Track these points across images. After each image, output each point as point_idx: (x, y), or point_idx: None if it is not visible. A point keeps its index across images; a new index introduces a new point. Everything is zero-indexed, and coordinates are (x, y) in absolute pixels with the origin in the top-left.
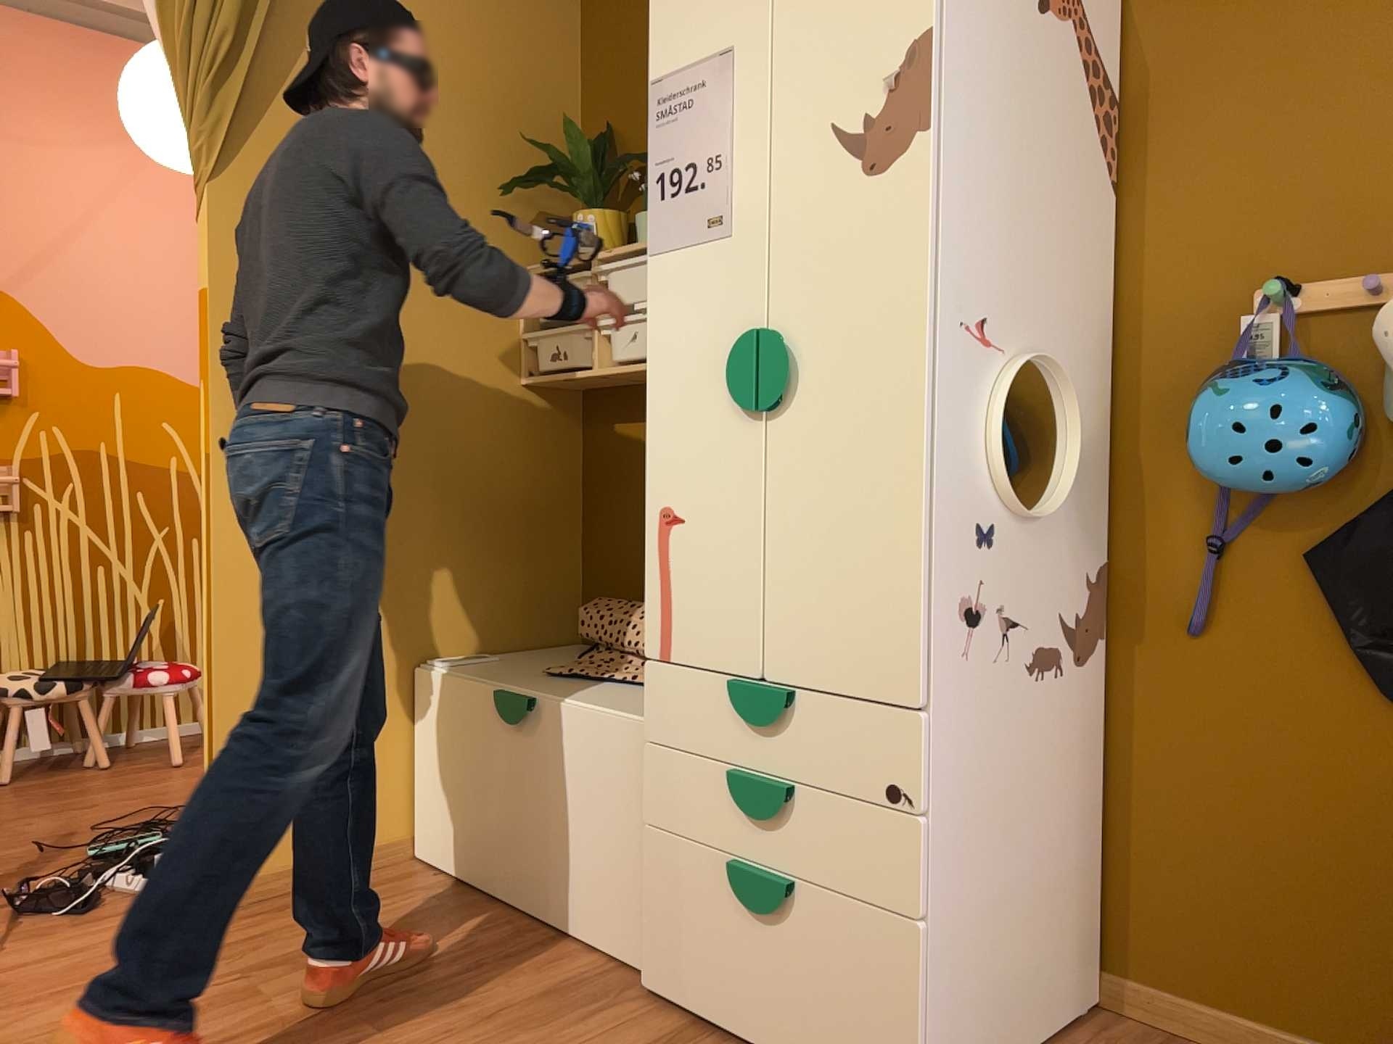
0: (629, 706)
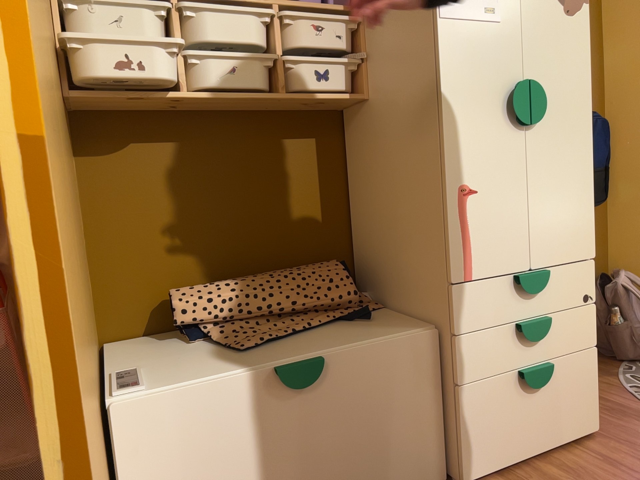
0: (380, 331)
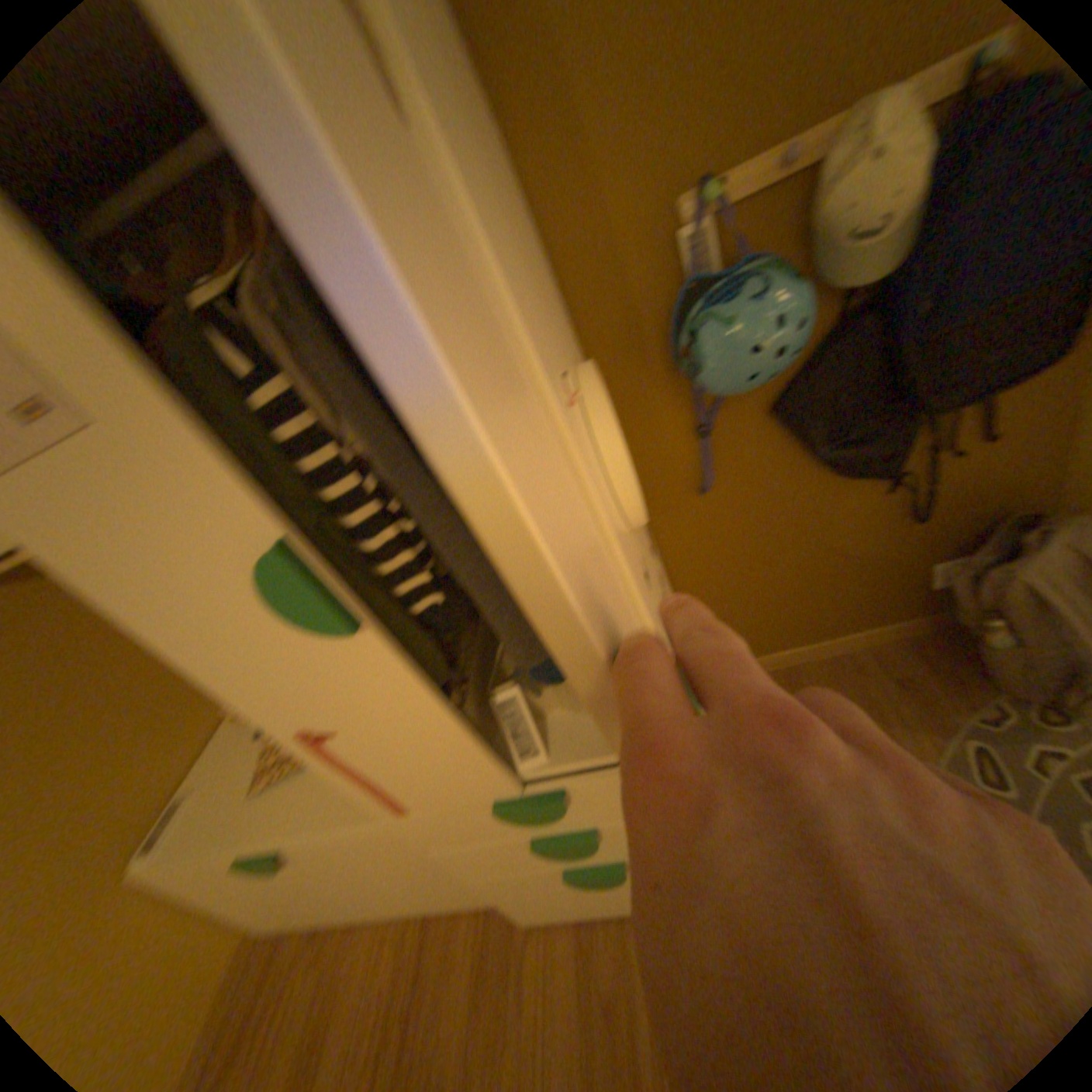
0: None
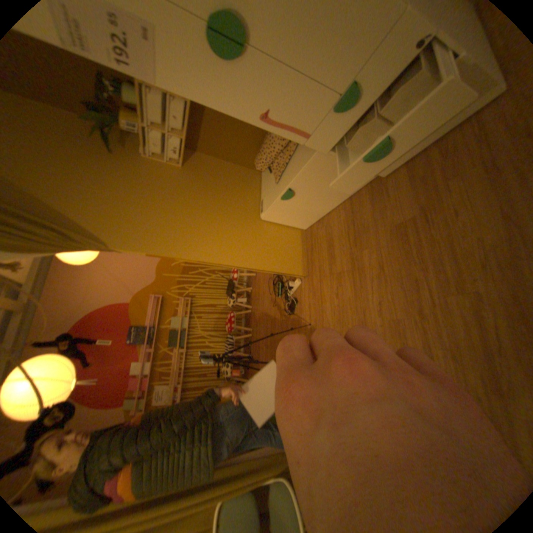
0: (305, 157)
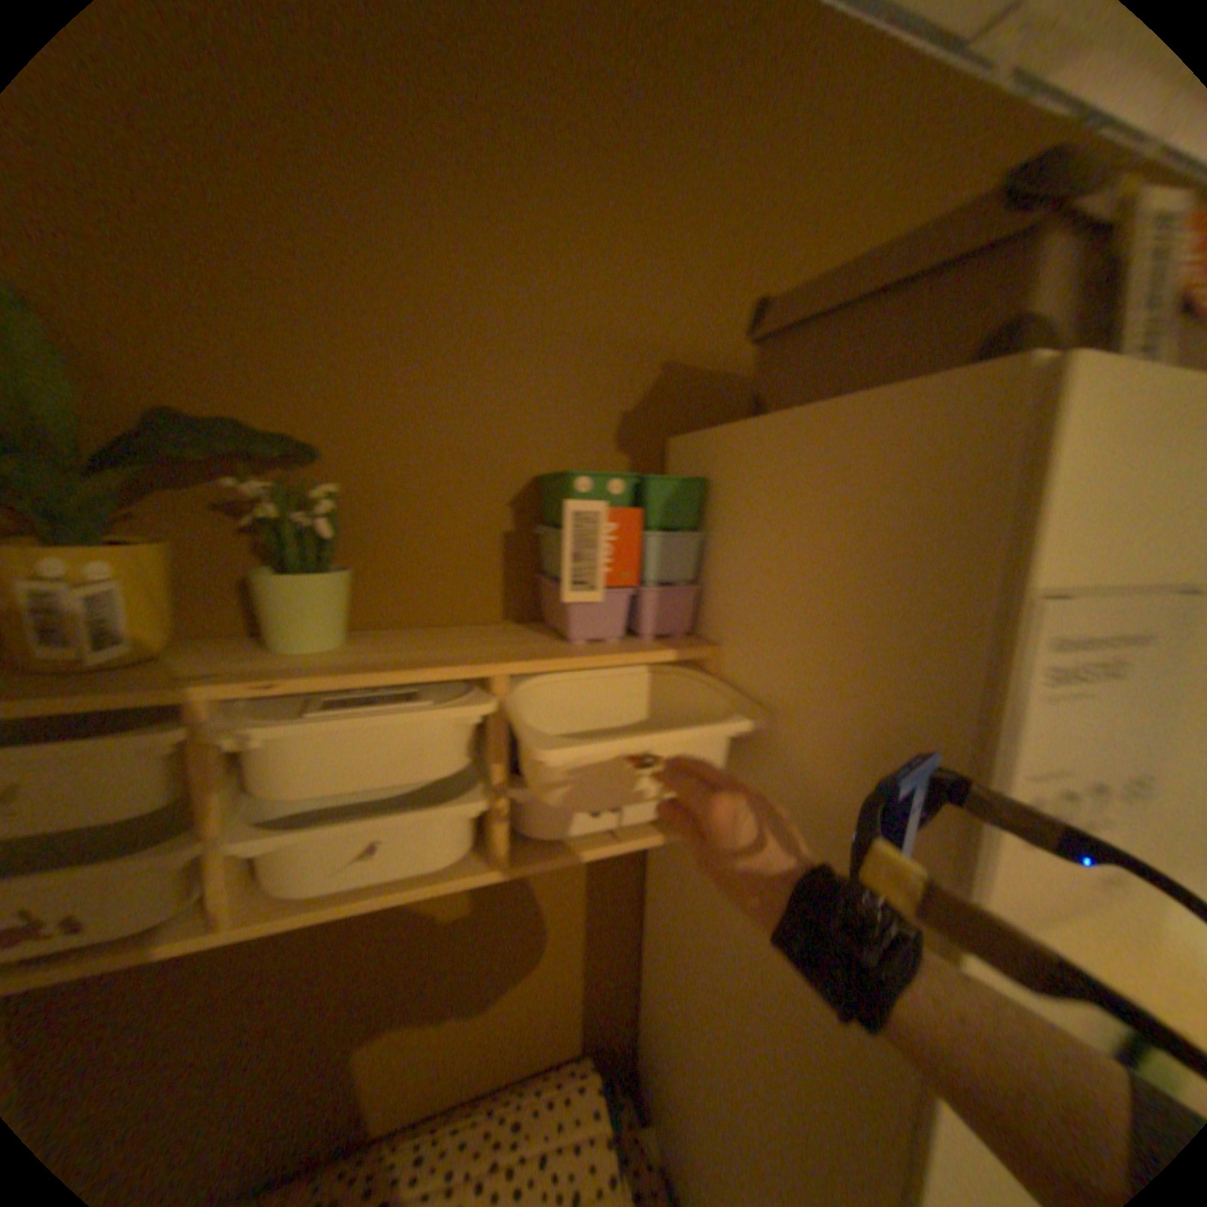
0: None
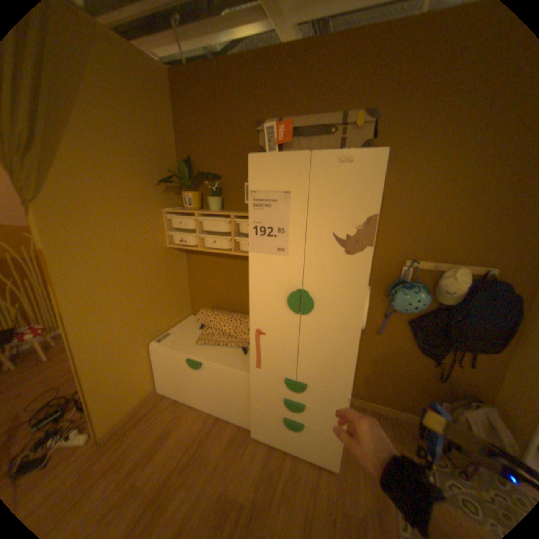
0: (235, 363)
